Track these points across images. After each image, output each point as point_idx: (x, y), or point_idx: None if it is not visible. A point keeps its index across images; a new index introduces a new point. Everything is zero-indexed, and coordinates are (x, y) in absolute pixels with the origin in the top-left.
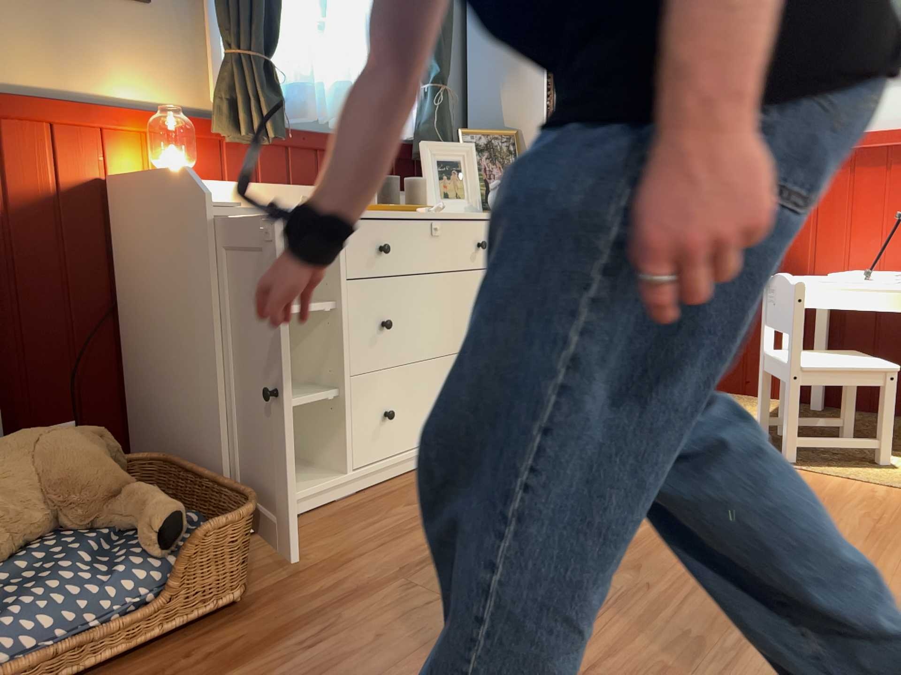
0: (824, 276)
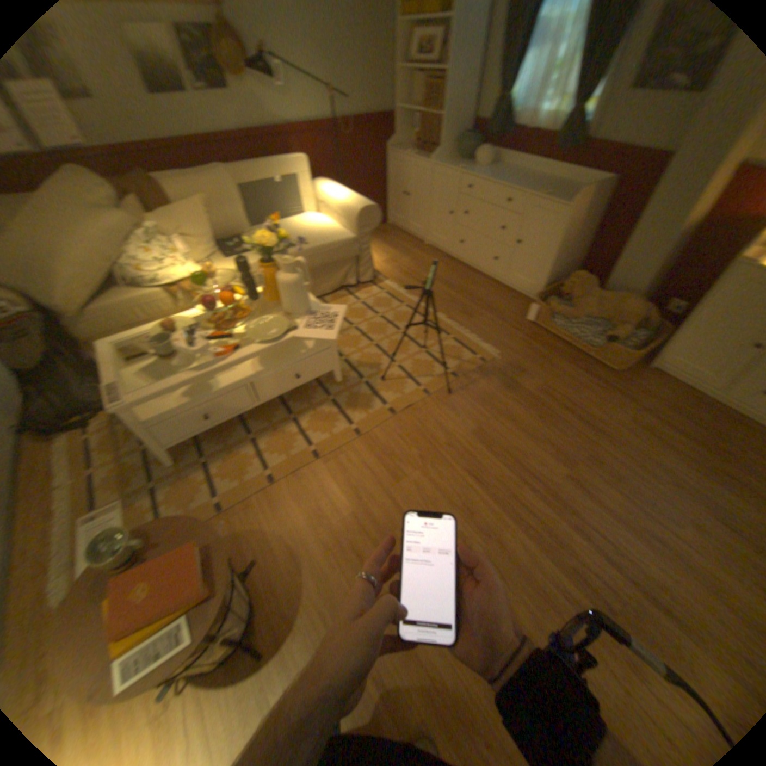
0: None
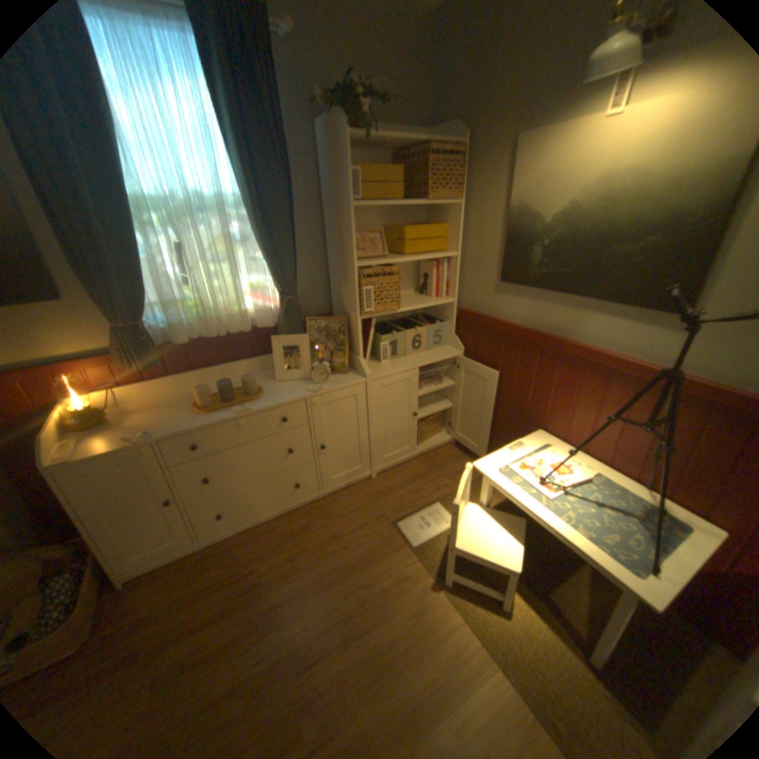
0: (554, 434)
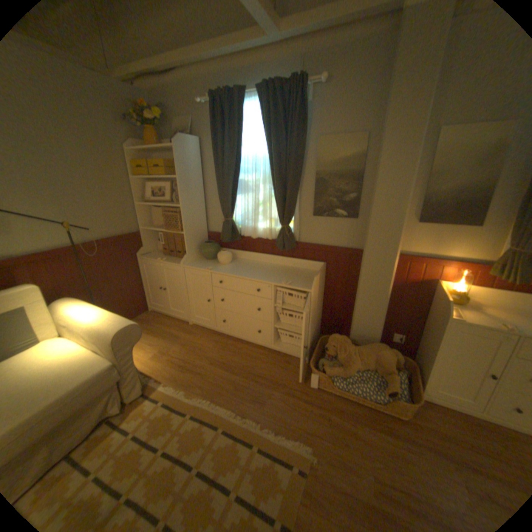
0: None
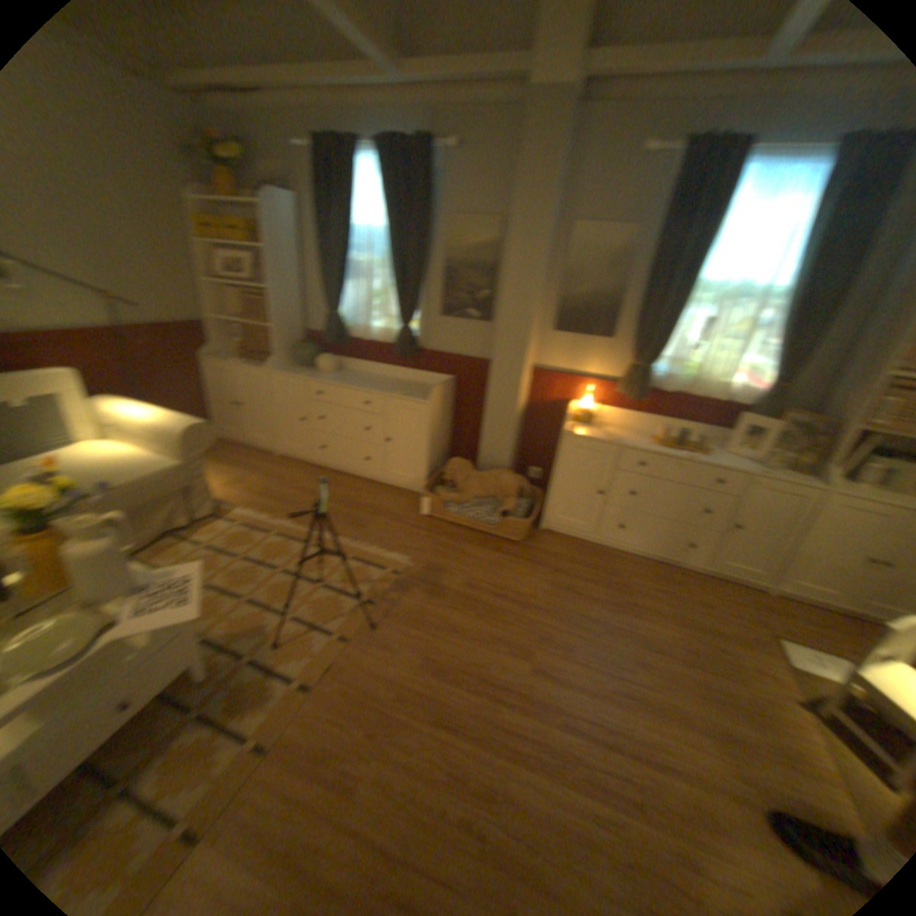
0: None
